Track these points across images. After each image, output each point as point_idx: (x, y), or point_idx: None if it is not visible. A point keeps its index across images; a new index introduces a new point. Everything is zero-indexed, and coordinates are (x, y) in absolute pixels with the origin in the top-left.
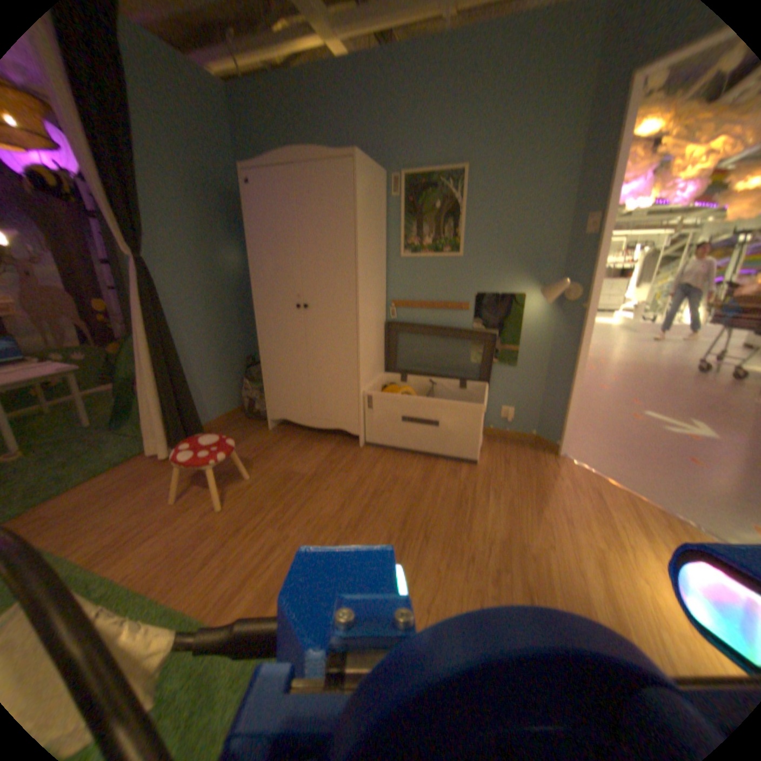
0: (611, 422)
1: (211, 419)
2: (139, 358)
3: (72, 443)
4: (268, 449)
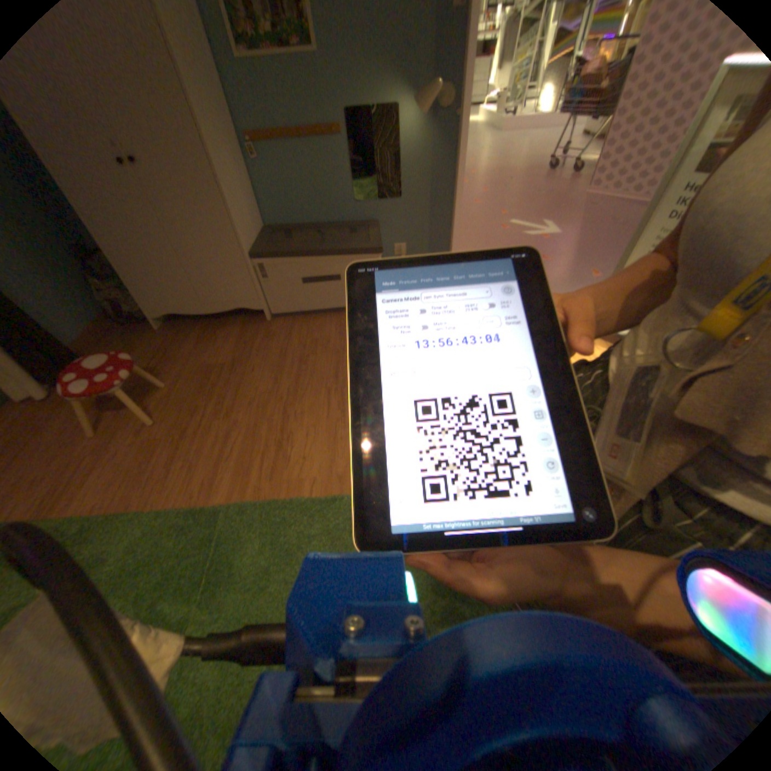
0: (485, 237)
1: (71, 336)
2: None
3: None
4: (166, 349)
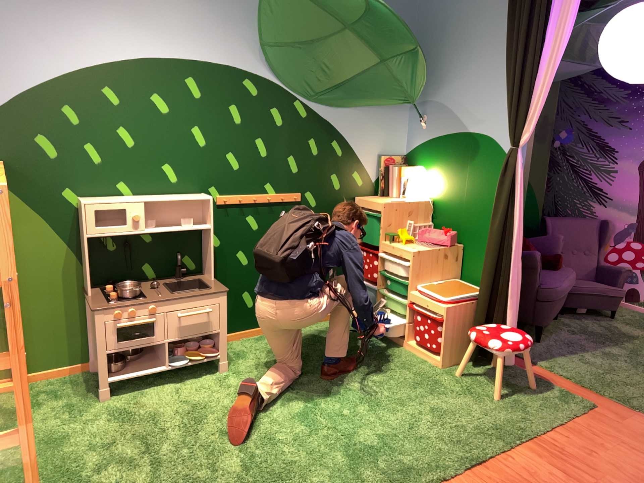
0: None
1: None
2: None
3: None
4: None
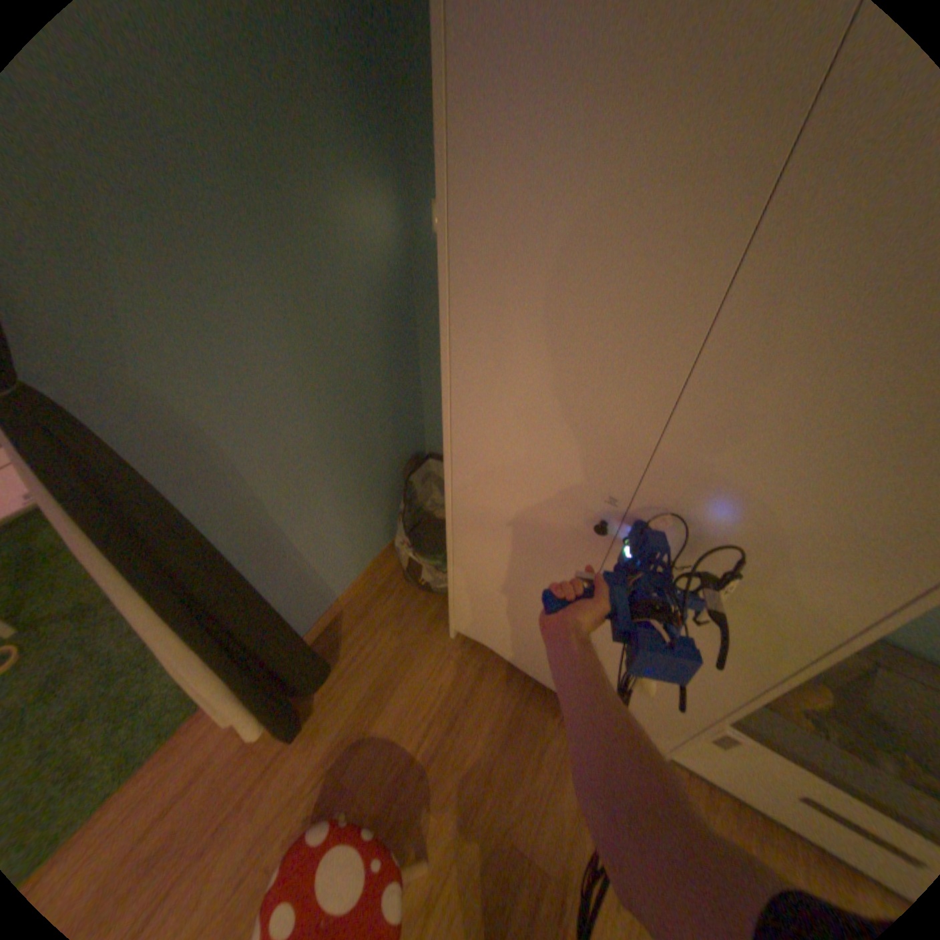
0: None
1: (342, 592)
2: (146, 635)
3: (103, 623)
4: (456, 724)
